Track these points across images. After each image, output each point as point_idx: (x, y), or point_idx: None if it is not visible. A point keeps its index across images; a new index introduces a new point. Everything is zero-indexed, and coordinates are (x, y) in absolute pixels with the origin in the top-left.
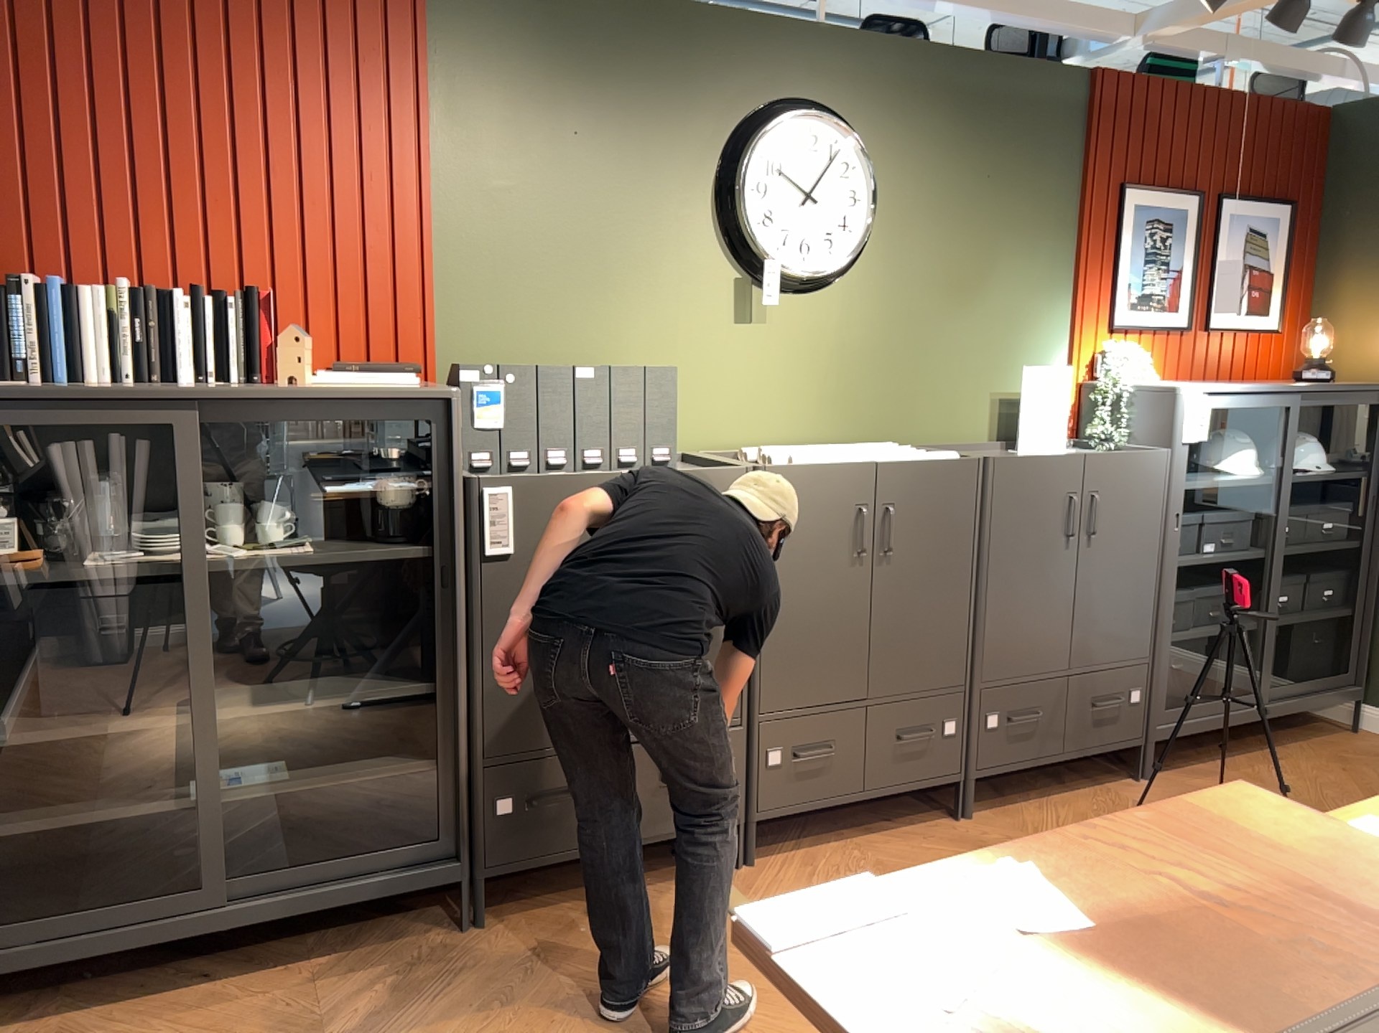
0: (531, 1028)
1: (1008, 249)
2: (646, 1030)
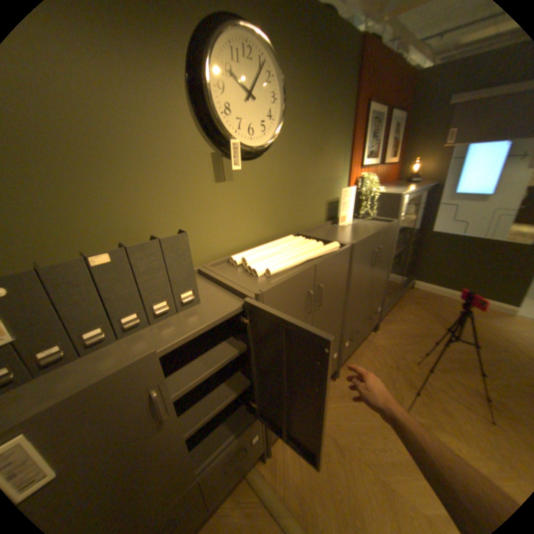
0: None
1: (331, 130)
2: None
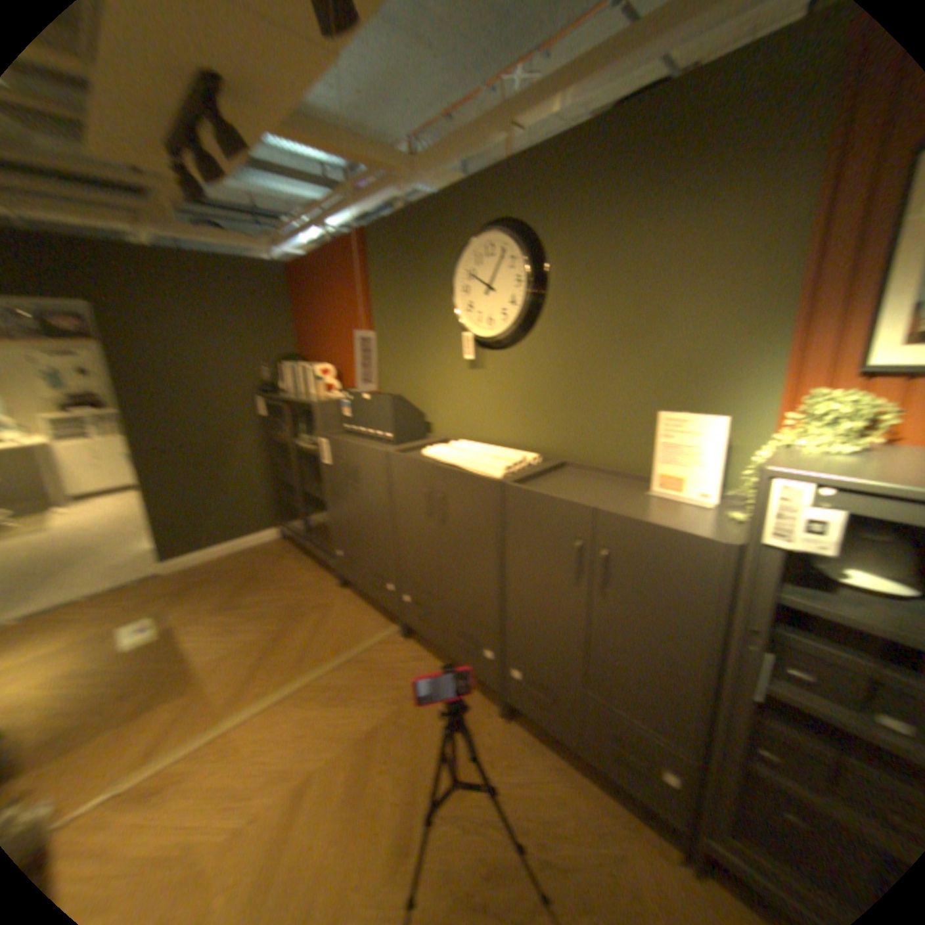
0: (280, 617)
1: (684, 288)
2: (277, 642)
